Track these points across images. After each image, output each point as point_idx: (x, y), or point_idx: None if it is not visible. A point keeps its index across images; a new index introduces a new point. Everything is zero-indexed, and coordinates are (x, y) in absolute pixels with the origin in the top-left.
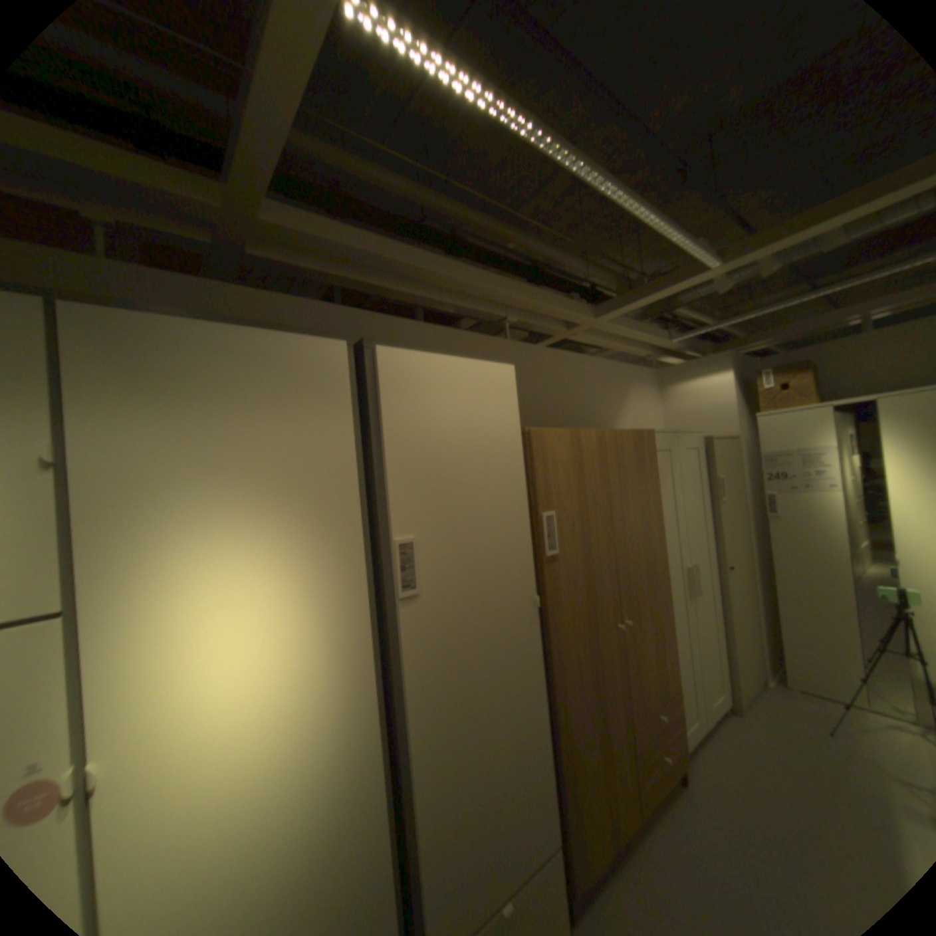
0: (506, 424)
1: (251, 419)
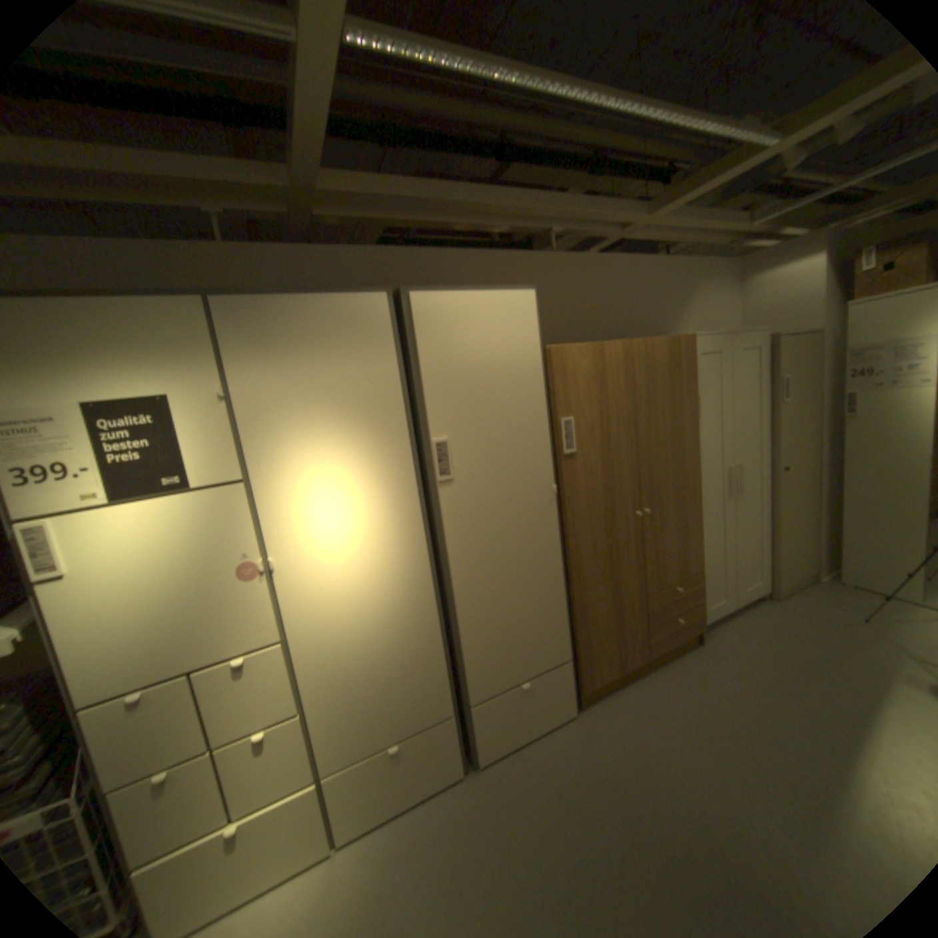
0: (526, 345)
1: (327, 361)
